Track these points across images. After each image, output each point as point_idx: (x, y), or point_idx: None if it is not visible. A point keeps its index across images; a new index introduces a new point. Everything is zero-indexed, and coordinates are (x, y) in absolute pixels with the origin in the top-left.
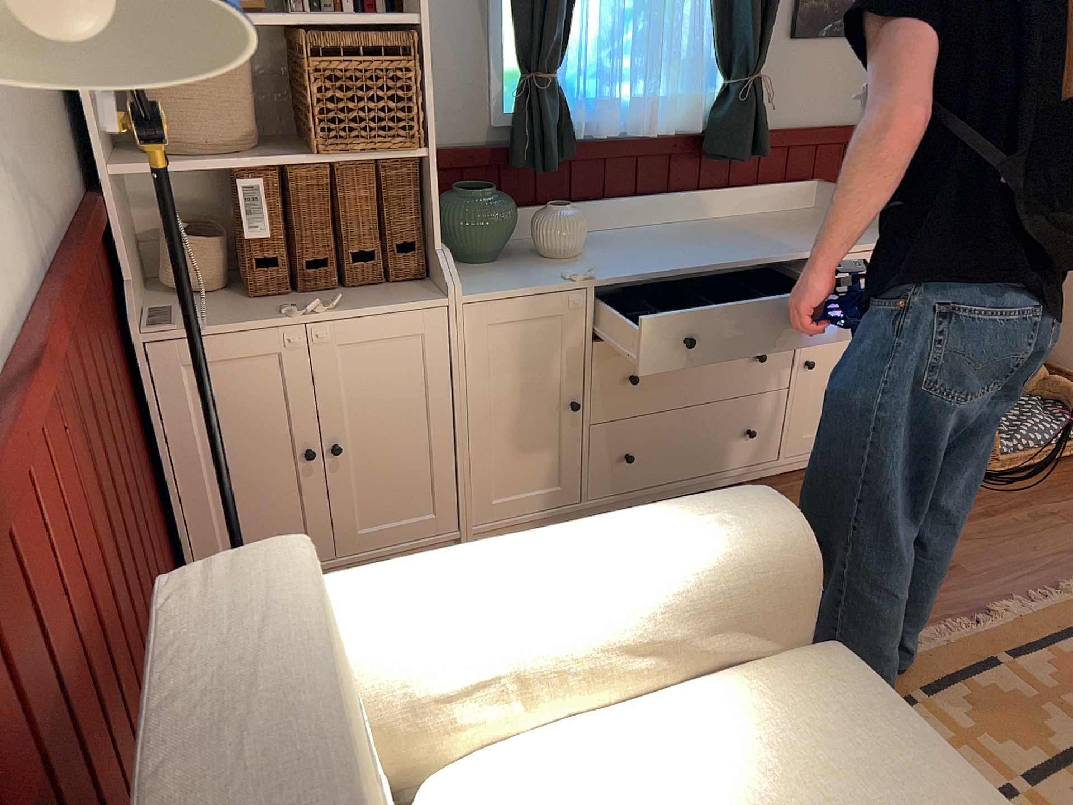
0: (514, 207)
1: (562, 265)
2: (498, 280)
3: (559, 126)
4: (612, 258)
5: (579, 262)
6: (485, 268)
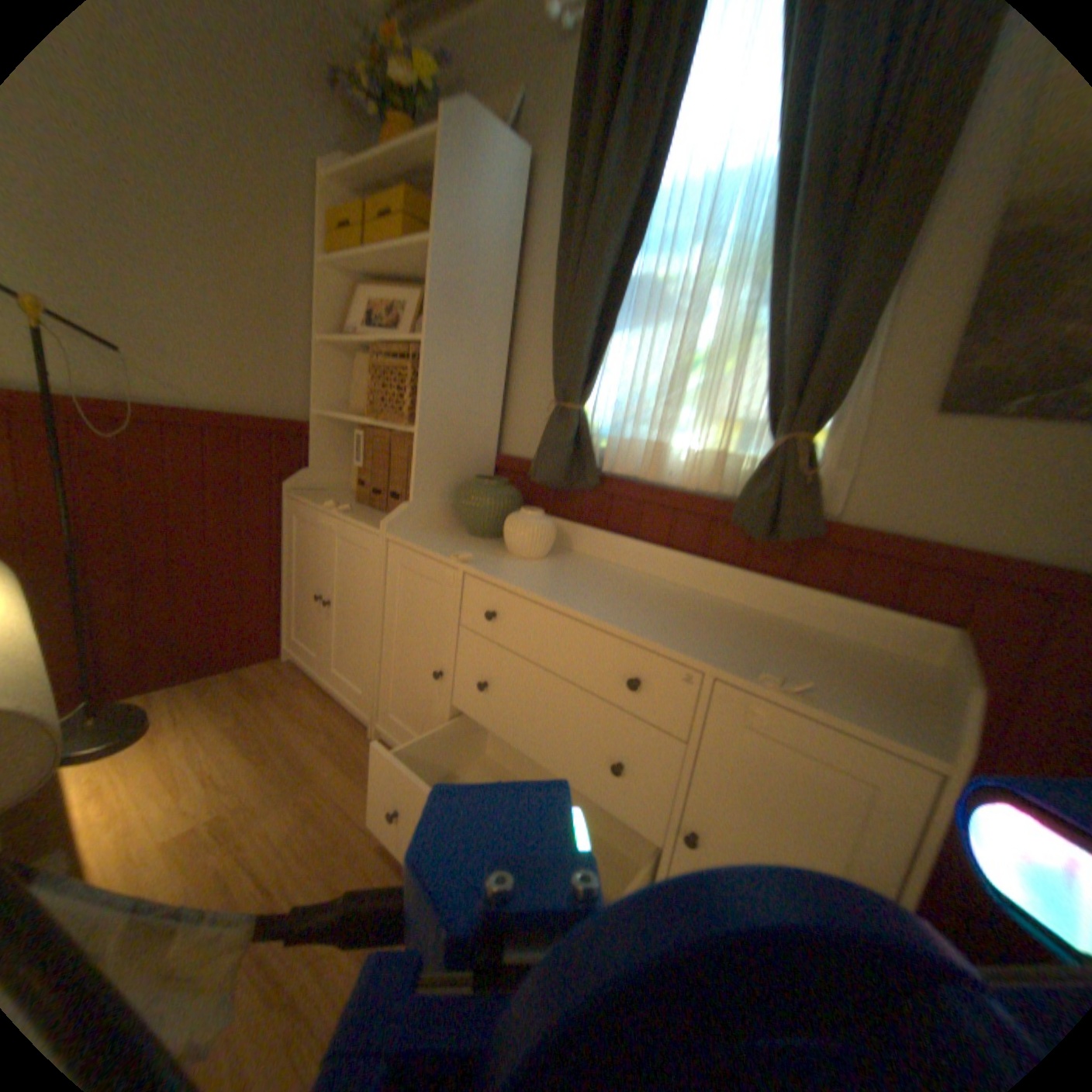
0: (503, 501)
1: (499, 555)
2: (440, 540)
3: (572, 449)
4: (540, 570)
5: (512, 560)
6: (464, 537)
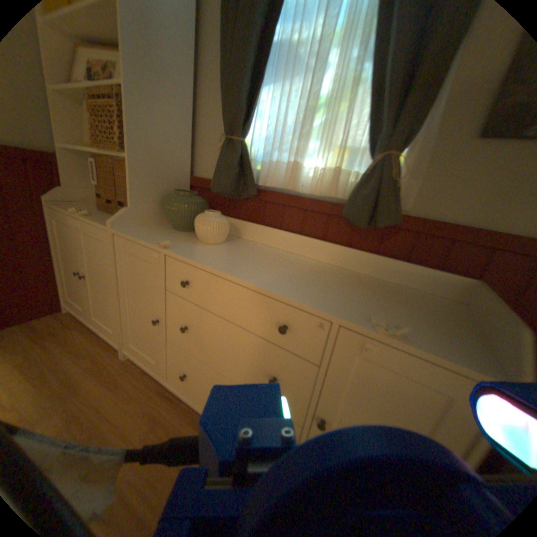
0: (194, 206)
1: (192, 242)
2: (151, 234)
3: (238, 170)
4: (219, 251)
5: (201, 245)
6: (169, 231)
